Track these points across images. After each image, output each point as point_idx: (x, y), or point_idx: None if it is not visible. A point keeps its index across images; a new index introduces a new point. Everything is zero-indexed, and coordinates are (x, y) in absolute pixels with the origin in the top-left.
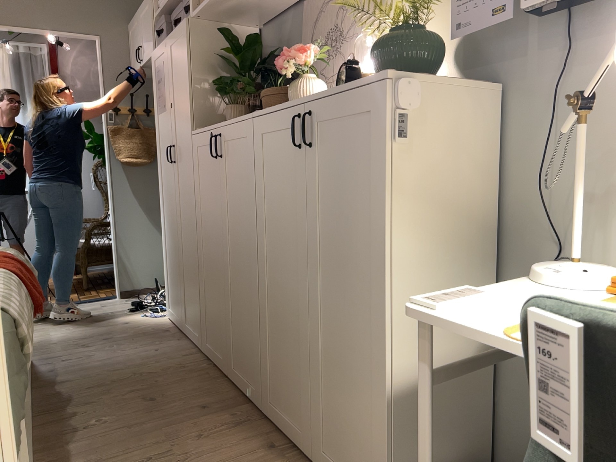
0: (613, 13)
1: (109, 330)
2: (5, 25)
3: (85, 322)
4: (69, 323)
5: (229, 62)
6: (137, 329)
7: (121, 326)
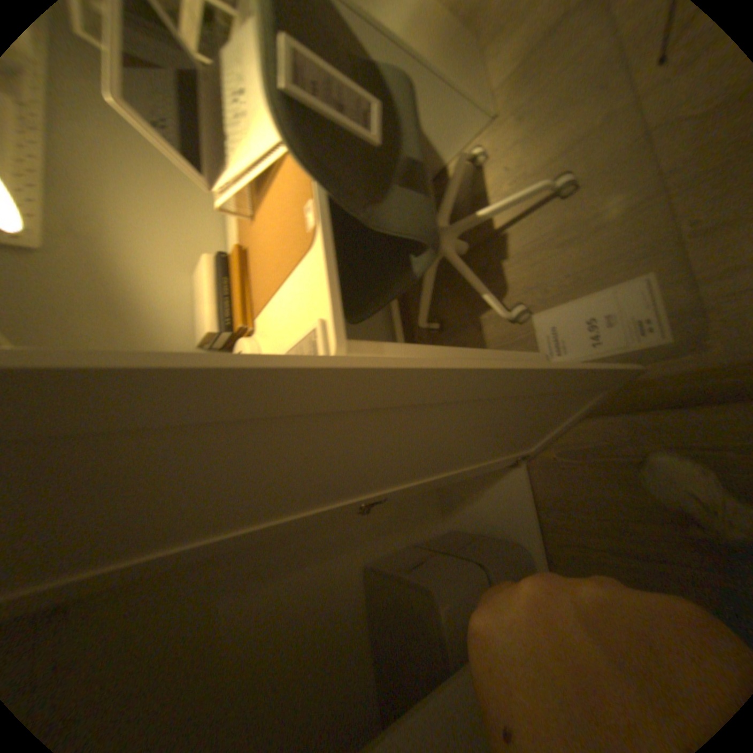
0: None
1: None
2: None
3: None
4: None
5: None
6: None
7: None
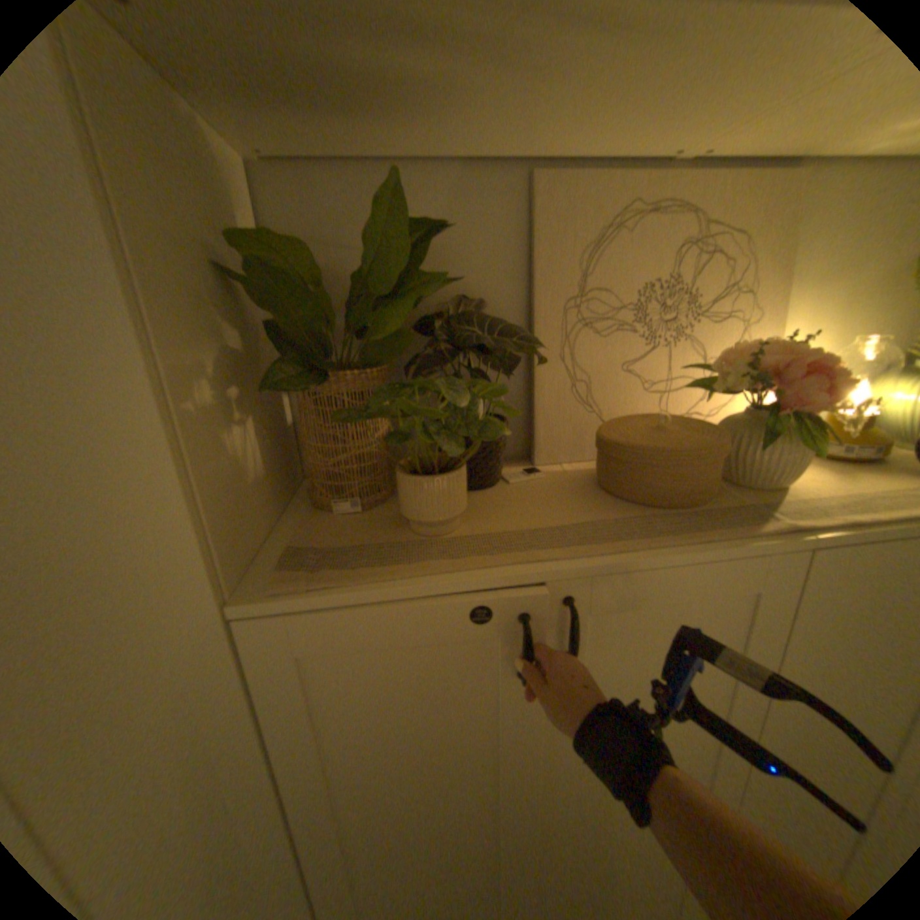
0: None
1: None
2: None
3: None
4: None
5: (250, 284)
6: None
7: None
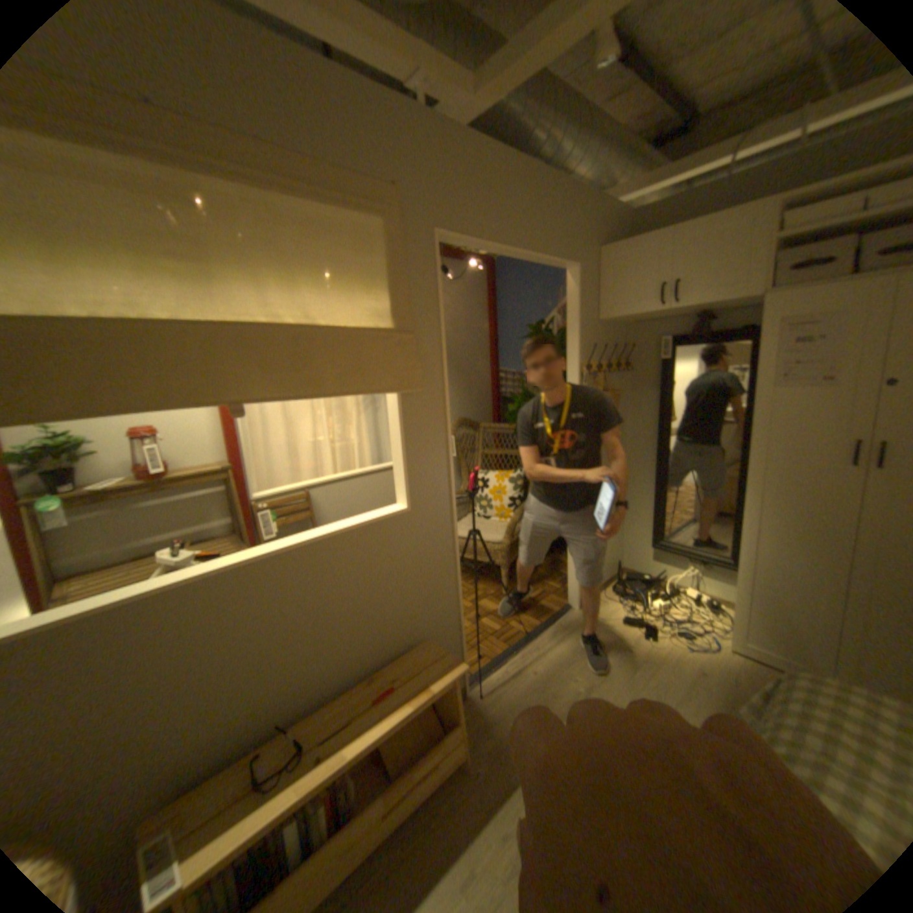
0: None
1: (718, 698)
2: (503, 244)
3: (645, 680)
4: (625, 685)
5: None
6: (746, 687)
7: (710, 682)
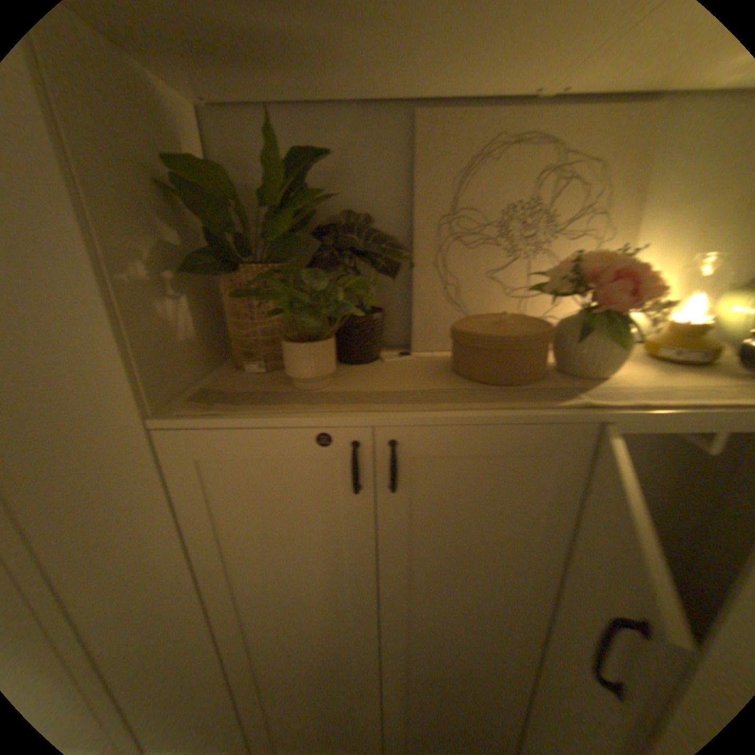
0: None
1: None
2: None
3: None
4: None
5: (182, 197)
6: None
7: None
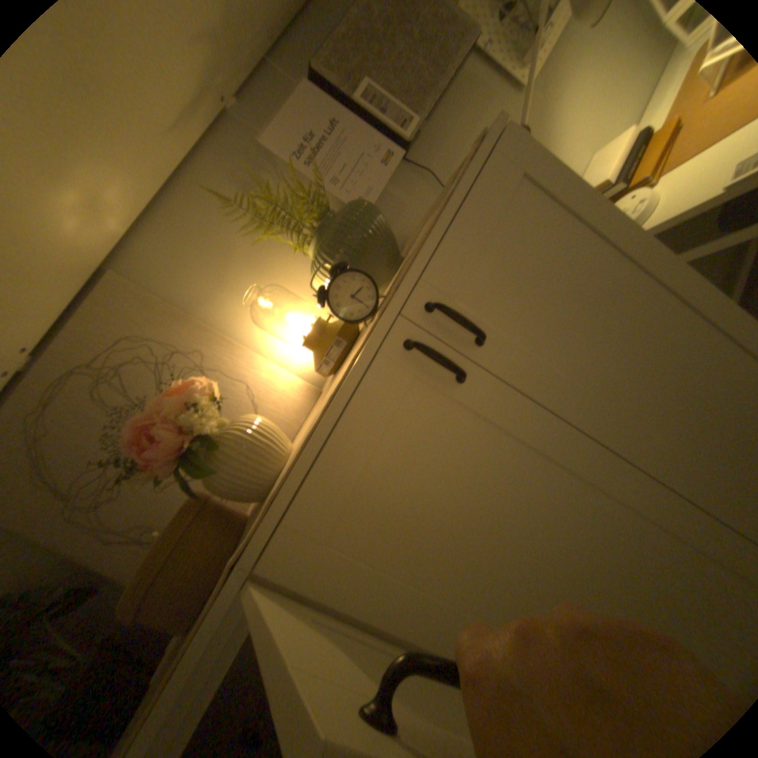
0: (426, 141)
1: None
2: None
3: None
4: None
5: None
6: None
7: None
